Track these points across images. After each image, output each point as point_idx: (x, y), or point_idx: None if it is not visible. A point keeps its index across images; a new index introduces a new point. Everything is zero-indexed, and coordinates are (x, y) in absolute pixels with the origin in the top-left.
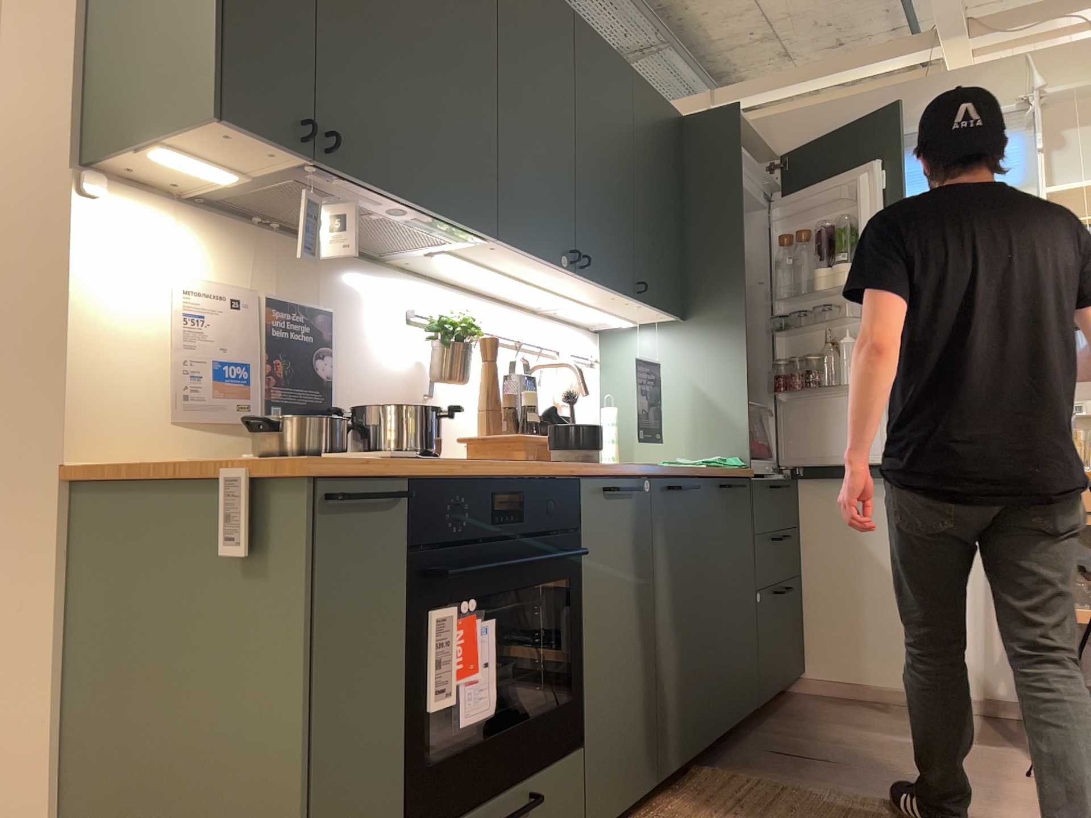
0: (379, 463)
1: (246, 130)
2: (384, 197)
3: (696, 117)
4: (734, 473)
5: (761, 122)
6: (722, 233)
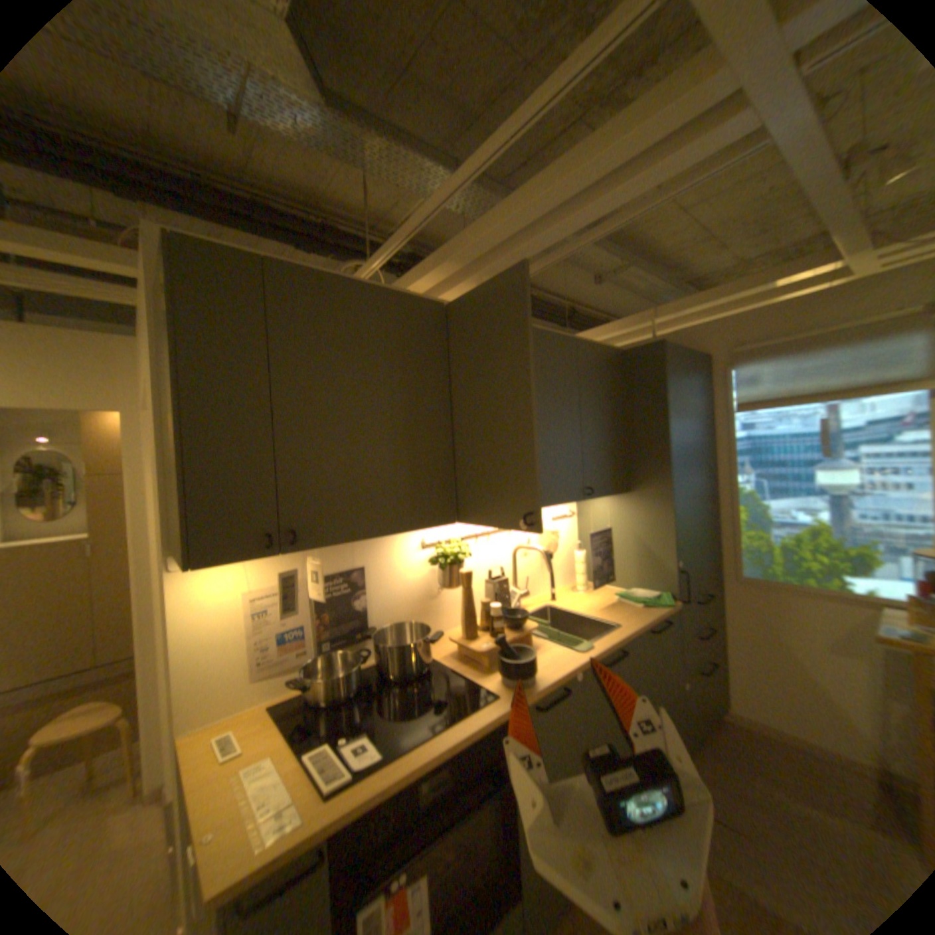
0: (303, 828)
1: (217, 561)
2: (353, 540)
3: (632, 349)
4: (663, 613)
5: (691, 328)
6: (654, 434)
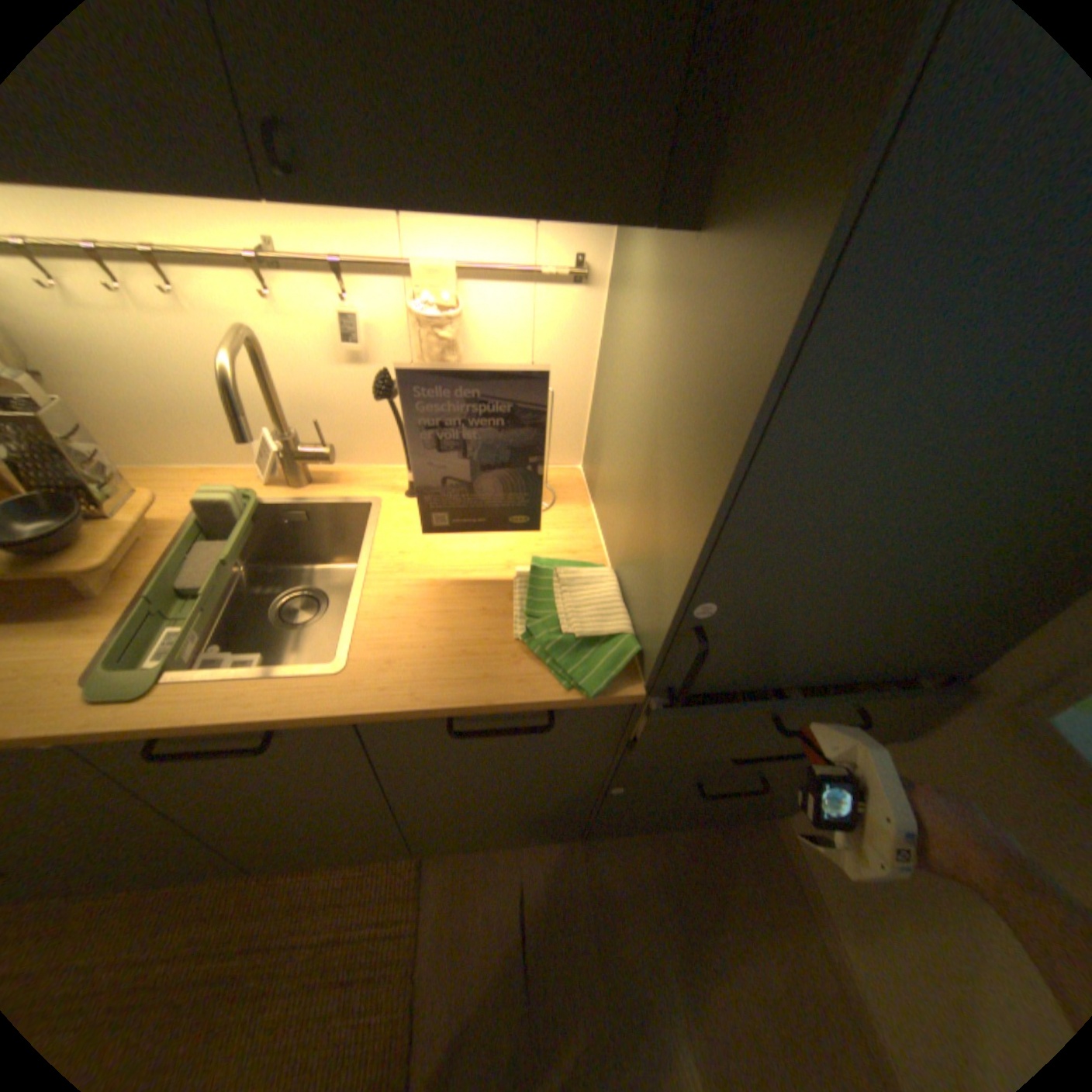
0: None
1: None
2: None
3: None
4: (545, 694)
5: None
6: None
